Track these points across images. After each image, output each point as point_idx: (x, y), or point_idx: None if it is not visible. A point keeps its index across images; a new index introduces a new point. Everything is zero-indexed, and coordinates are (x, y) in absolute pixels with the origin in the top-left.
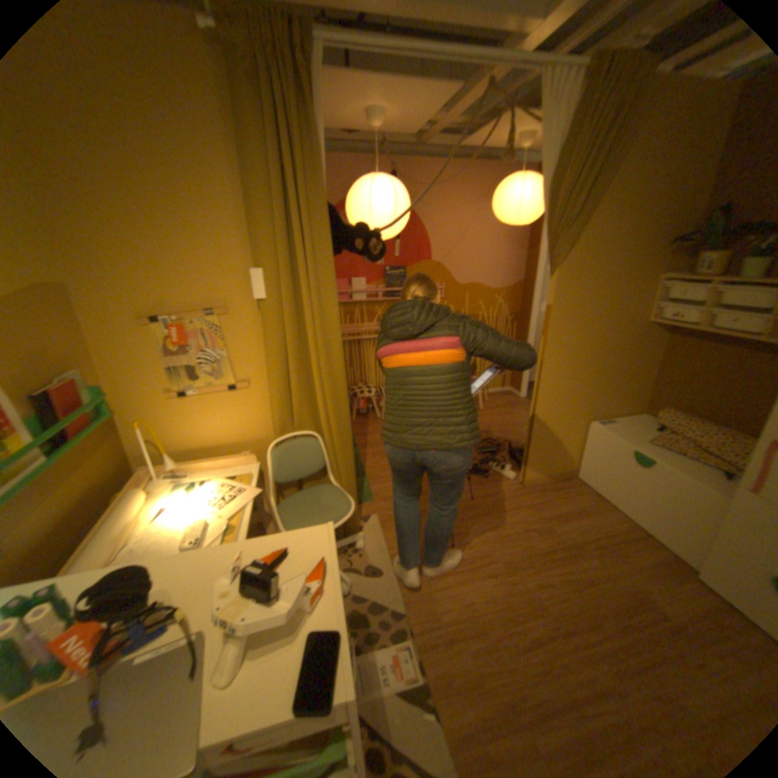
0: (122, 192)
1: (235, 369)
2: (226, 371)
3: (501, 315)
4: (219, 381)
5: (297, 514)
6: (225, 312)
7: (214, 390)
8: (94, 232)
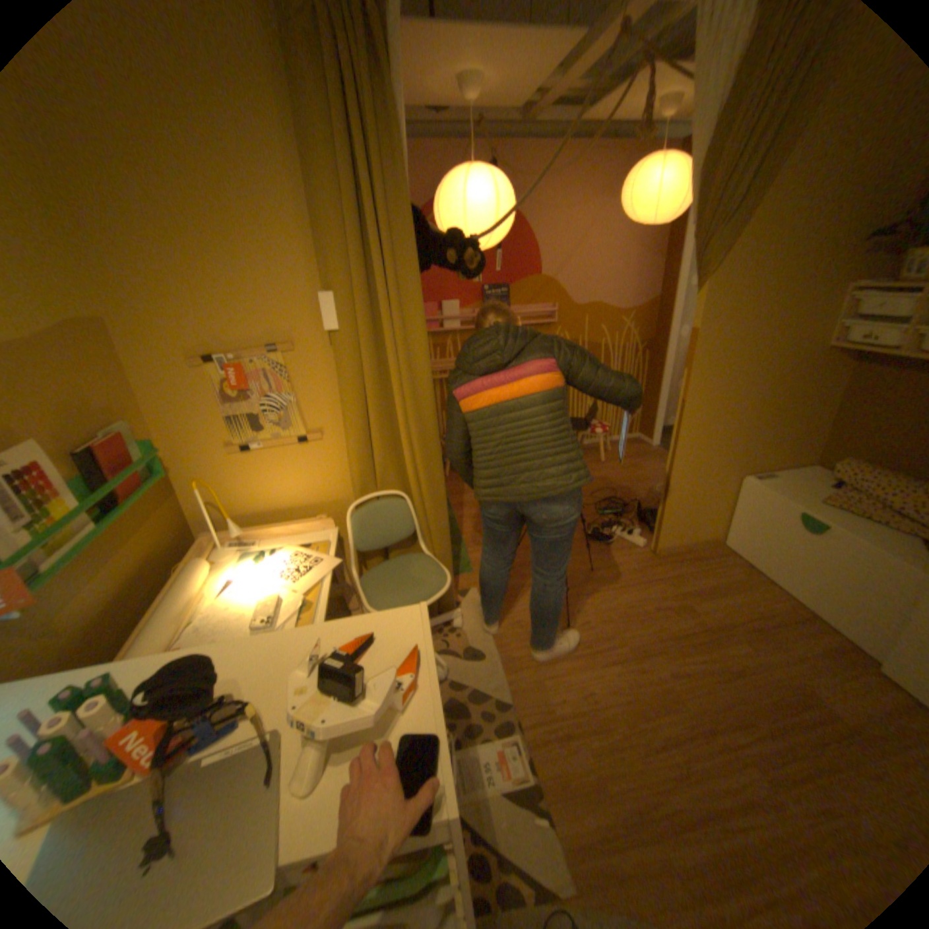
0: (162, 201)
1: (307, 417)
2: (295, 419)
3: (630, 343)
4: (288, 431)
5: (384, 588)
6: (291, 347)
7: (283, 442)
8: (133, 254)
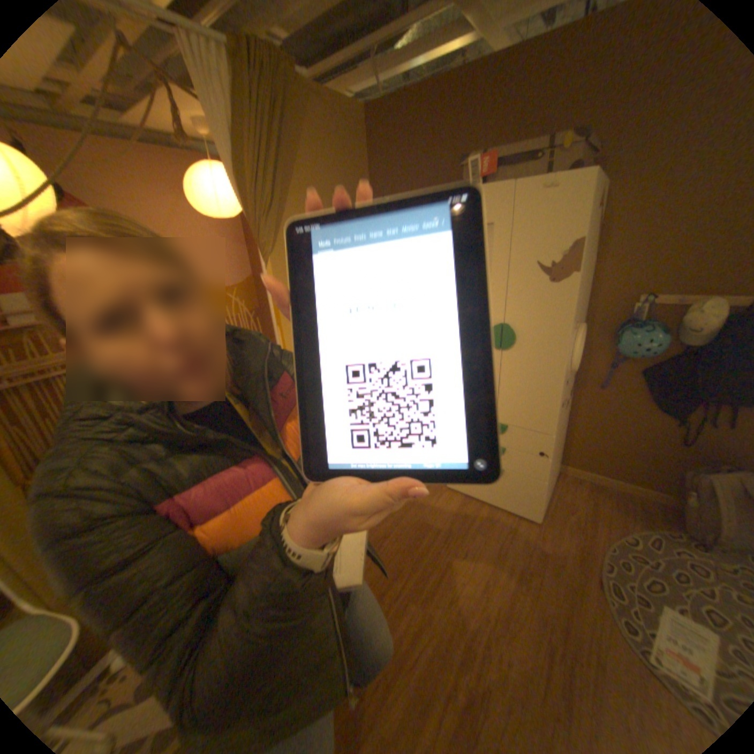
0: None
1: None
2: None
3: (242, 314)
4: None
5: None
6: None
7: None
8: None
